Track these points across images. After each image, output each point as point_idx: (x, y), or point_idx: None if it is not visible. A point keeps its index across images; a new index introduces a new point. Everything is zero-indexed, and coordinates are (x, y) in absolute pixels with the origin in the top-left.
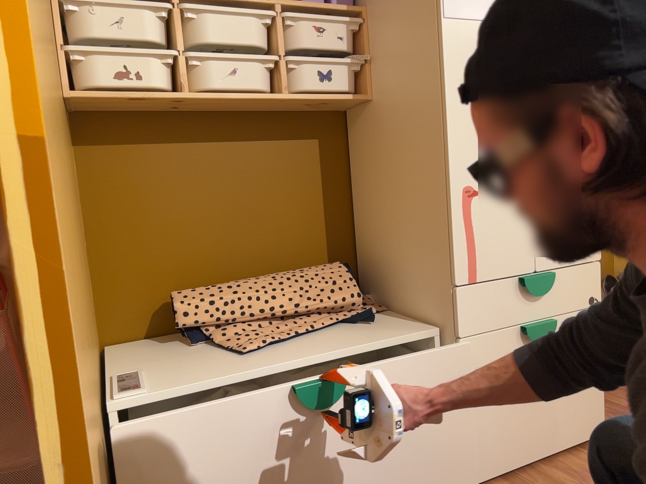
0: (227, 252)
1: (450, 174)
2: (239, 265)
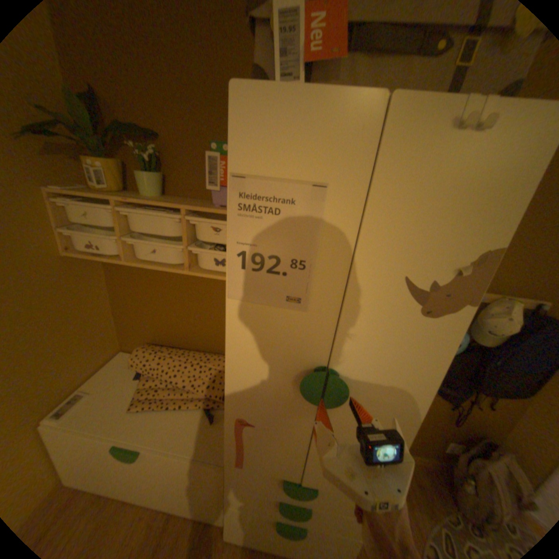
0: (178, 330)
1: (227, 406)
2: (185, 338)
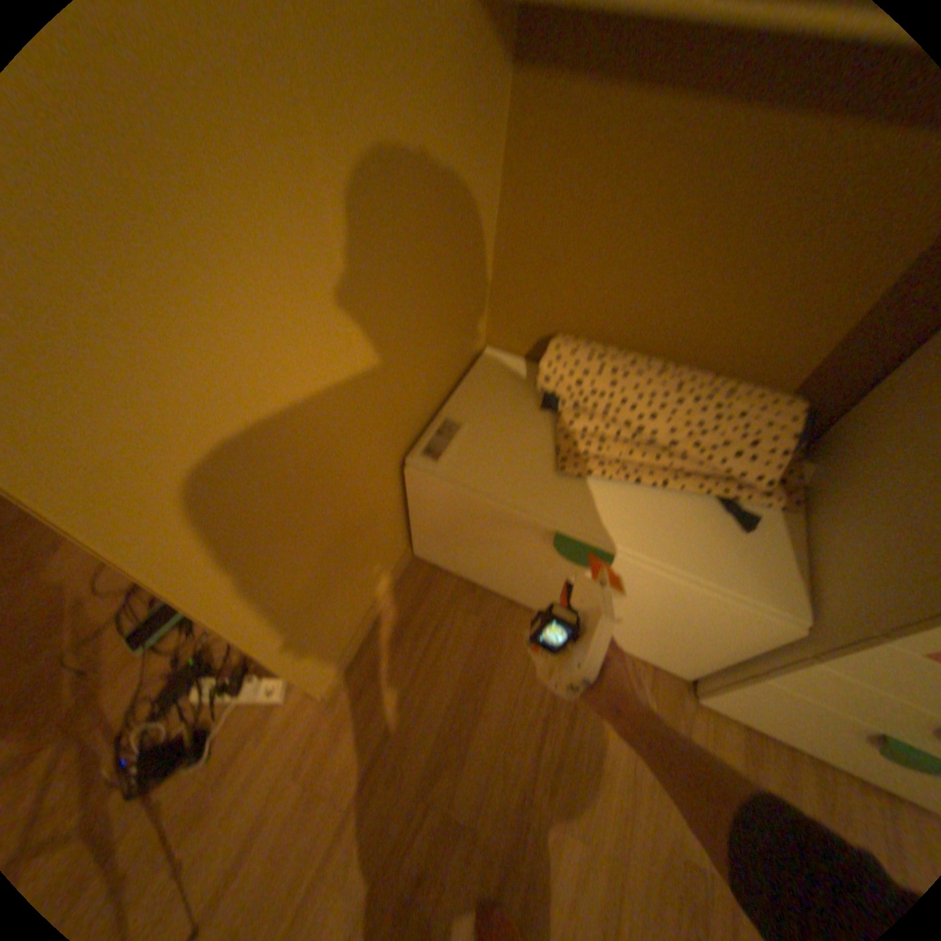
0: (655, 307)
1: None
2: (662, 330)
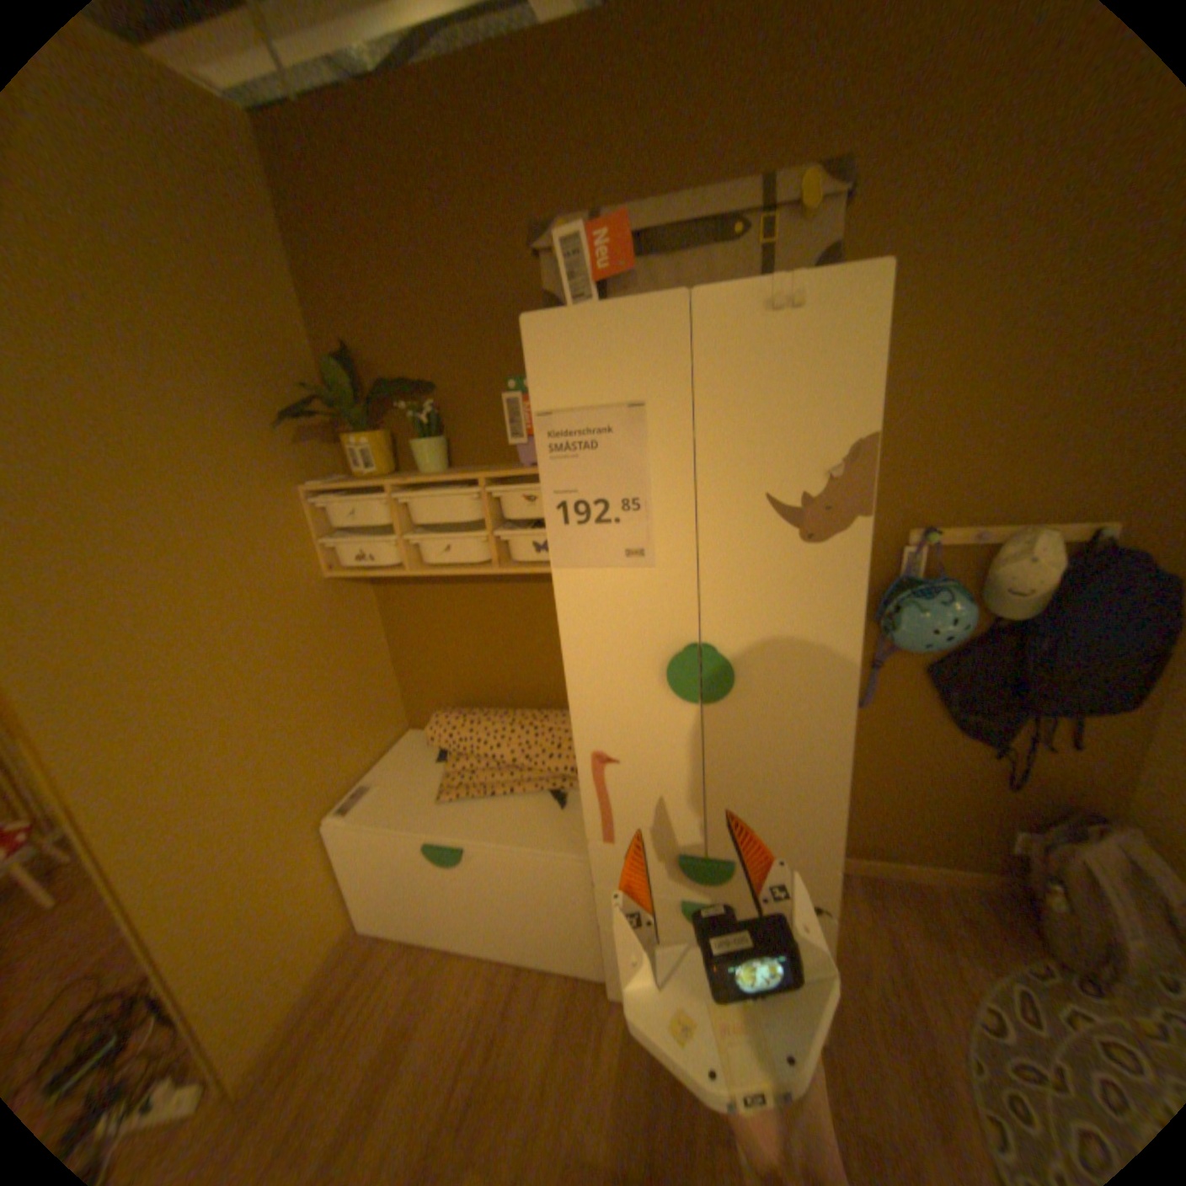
0: (493, 678)
1: (576, 735)
2: (505, 691)
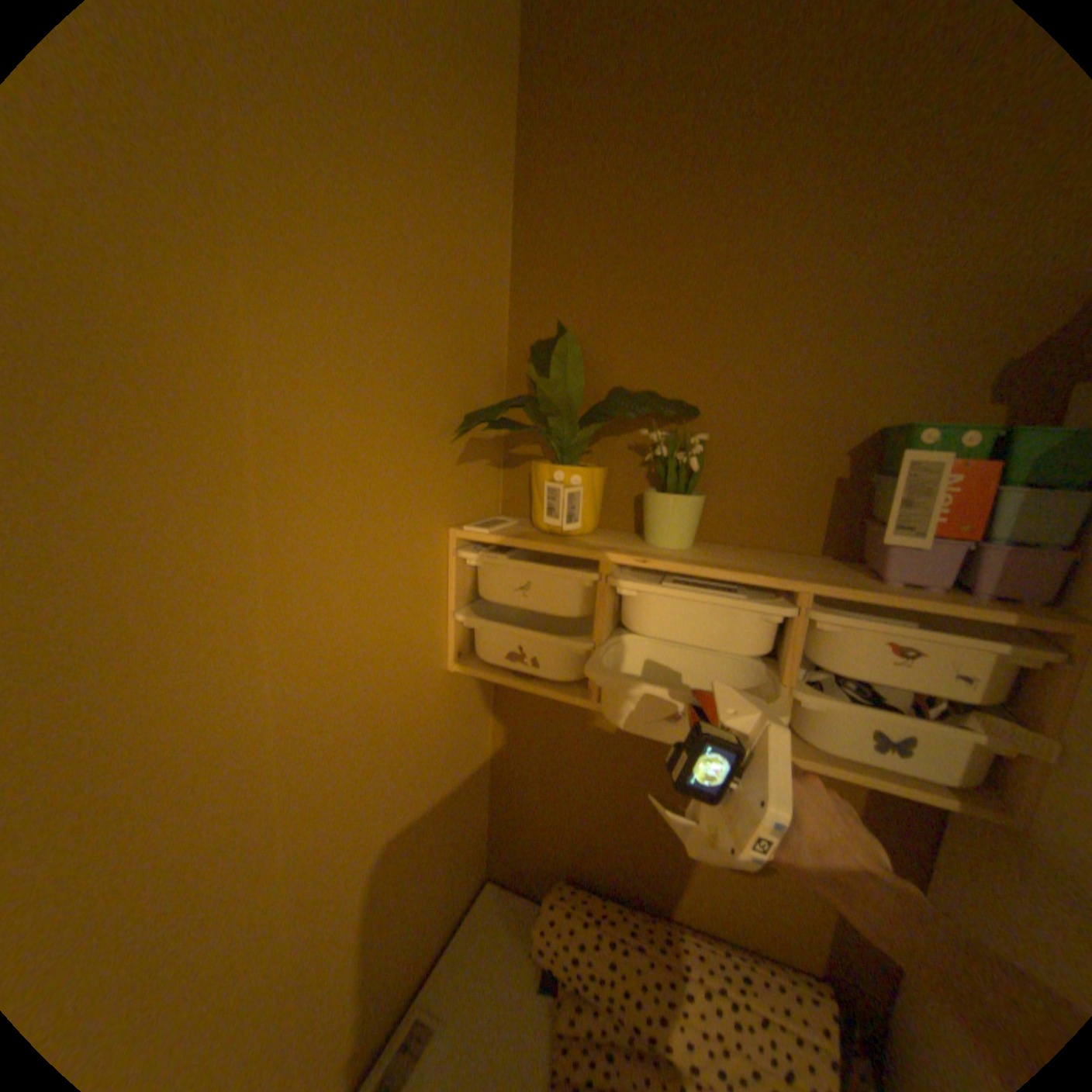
0: (649, 861)
1: None
2: (663, 886)
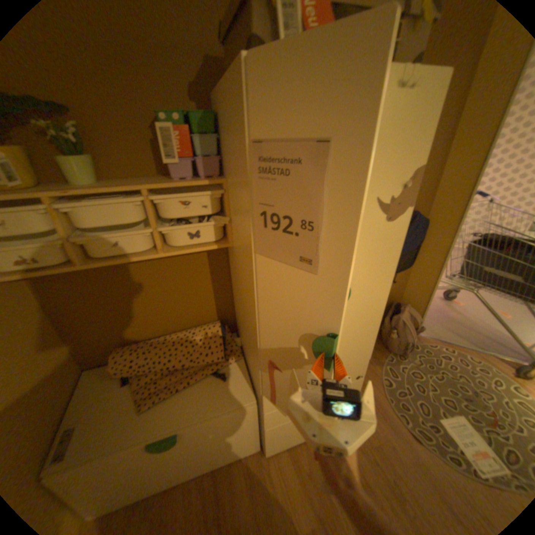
0: (149, 321)
1: (261, 346)
2: (158, 325)
